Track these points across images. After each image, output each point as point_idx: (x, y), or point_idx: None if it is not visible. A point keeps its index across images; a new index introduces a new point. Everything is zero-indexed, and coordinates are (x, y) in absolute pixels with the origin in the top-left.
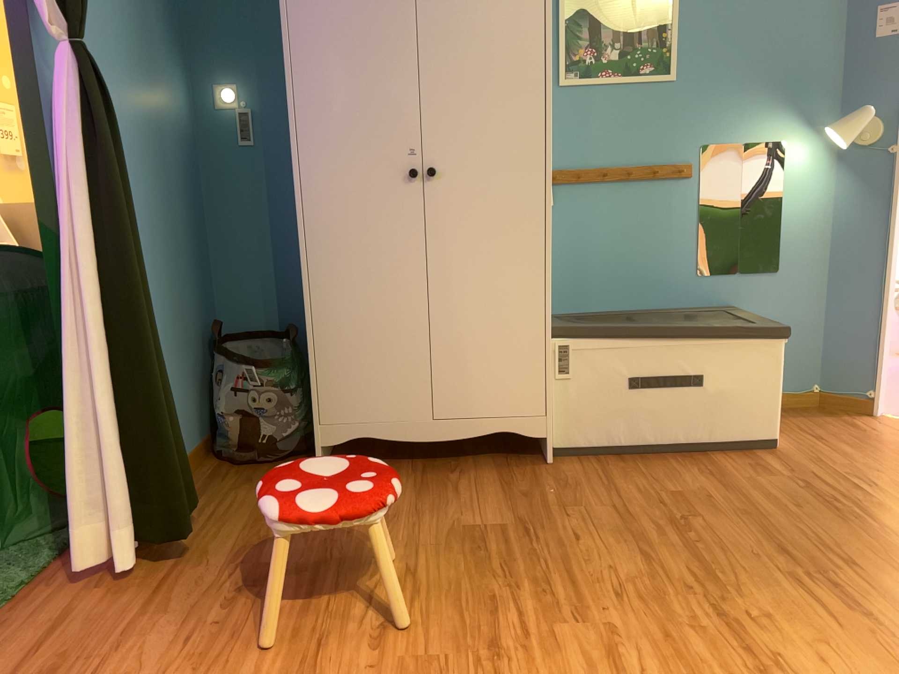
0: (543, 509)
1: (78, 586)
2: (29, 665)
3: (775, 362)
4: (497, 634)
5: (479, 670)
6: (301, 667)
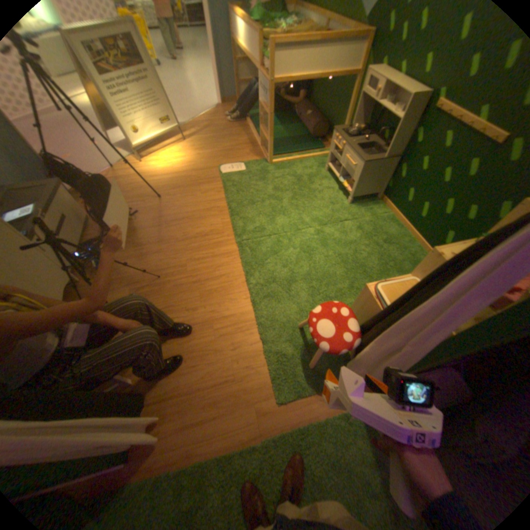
0: (119, 277)
1: (160, 436)
2: (210, 409)
3: (65, 193)
4: (188, 279)
5: (201, 280)
6: (204, 320)
